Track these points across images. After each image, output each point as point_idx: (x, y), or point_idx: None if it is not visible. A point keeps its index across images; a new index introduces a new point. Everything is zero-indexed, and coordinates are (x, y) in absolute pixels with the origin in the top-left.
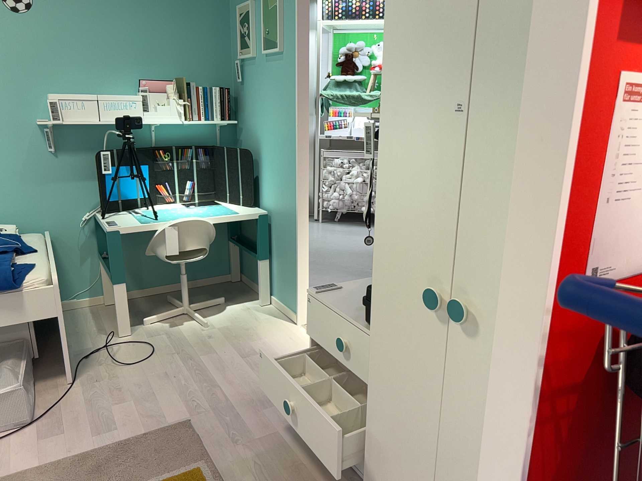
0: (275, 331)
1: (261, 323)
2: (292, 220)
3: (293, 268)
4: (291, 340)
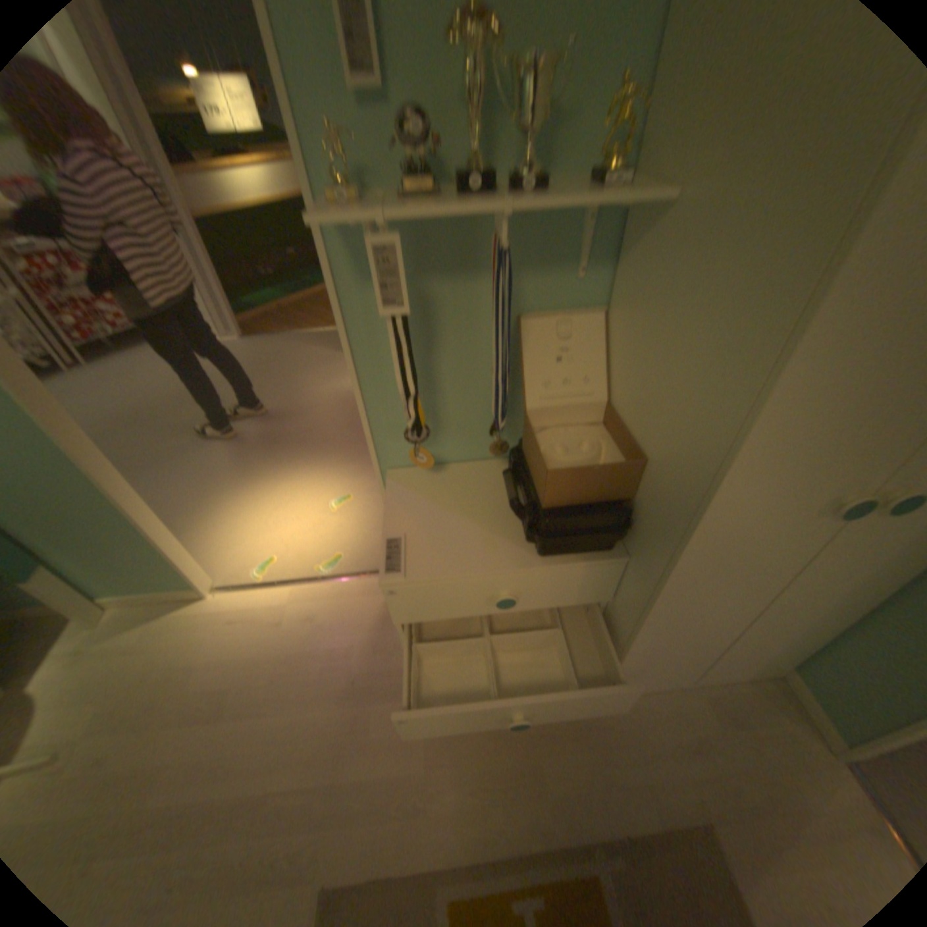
0: (188, 635)
1: (143, 648)
2: (69, 479)
3: (133, 542)
4: (232, 622)
